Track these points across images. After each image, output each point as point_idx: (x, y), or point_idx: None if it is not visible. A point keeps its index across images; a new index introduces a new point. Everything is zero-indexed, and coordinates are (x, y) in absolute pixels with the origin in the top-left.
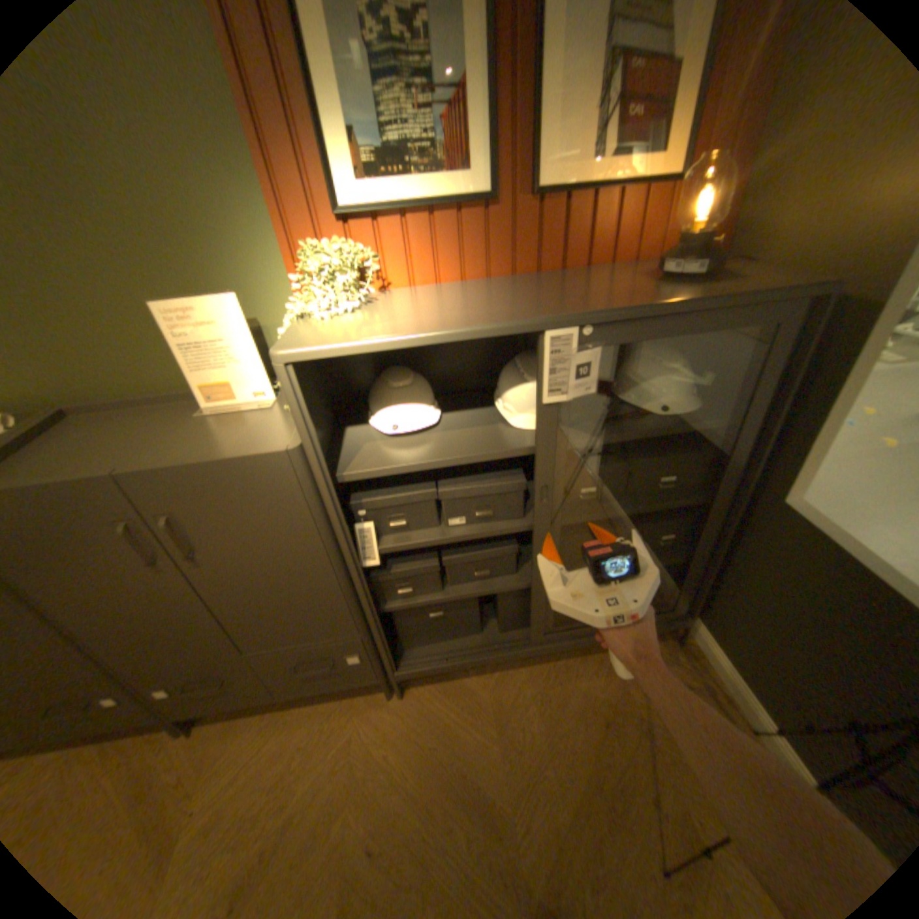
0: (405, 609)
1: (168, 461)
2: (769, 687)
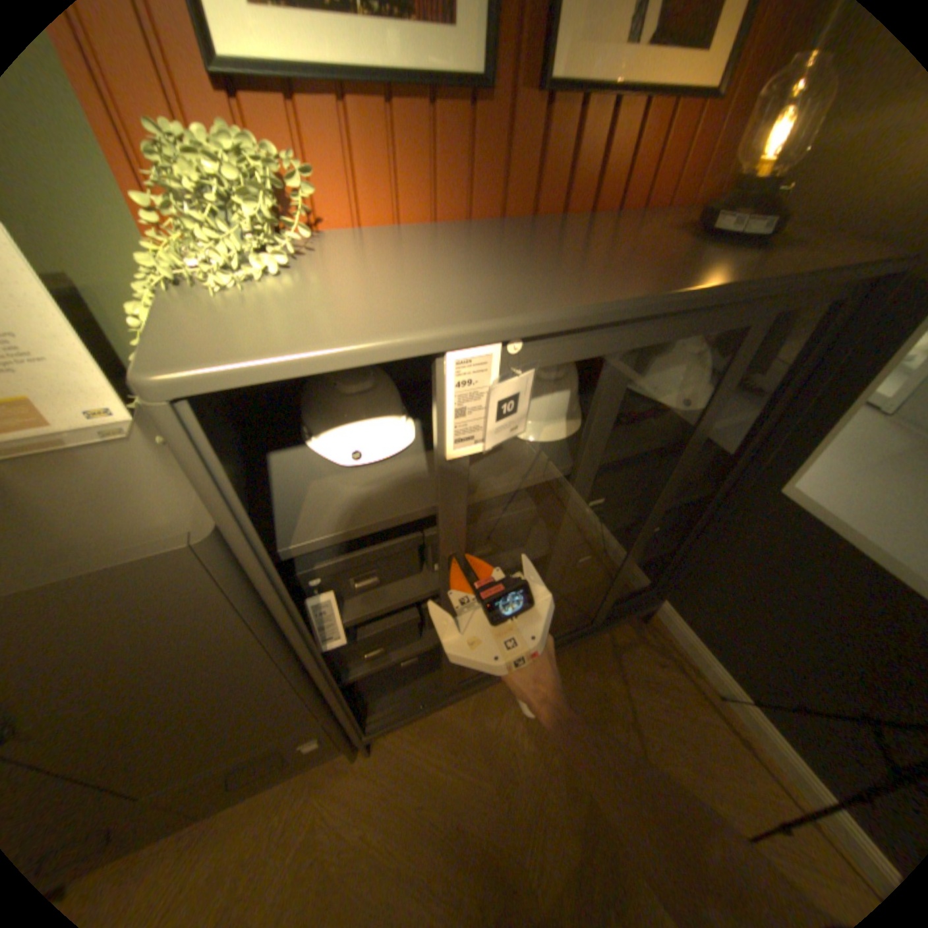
0: (375, 673)
1: None
2: (740, 660)
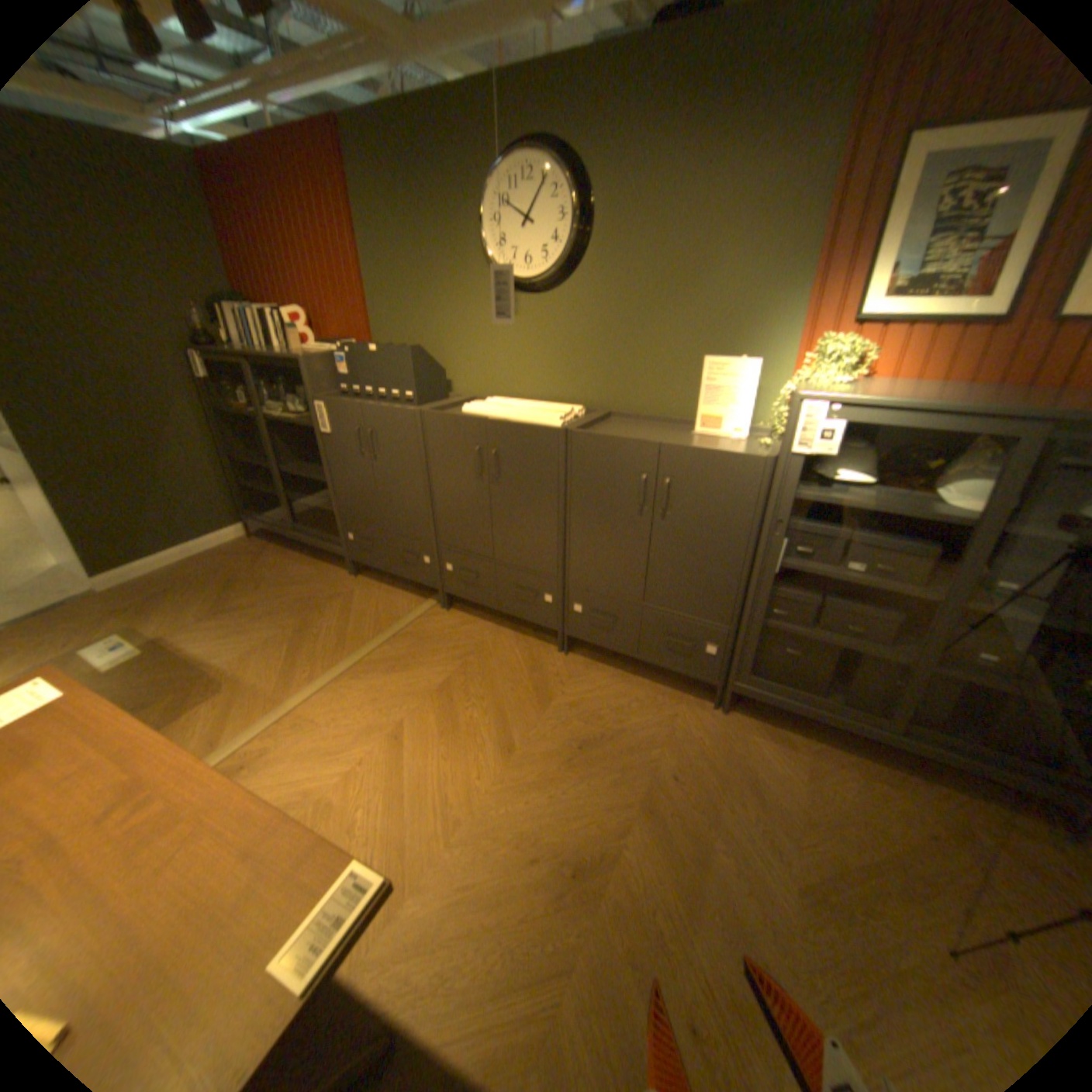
0: (774, 628)
1: (690, 446)
2: None
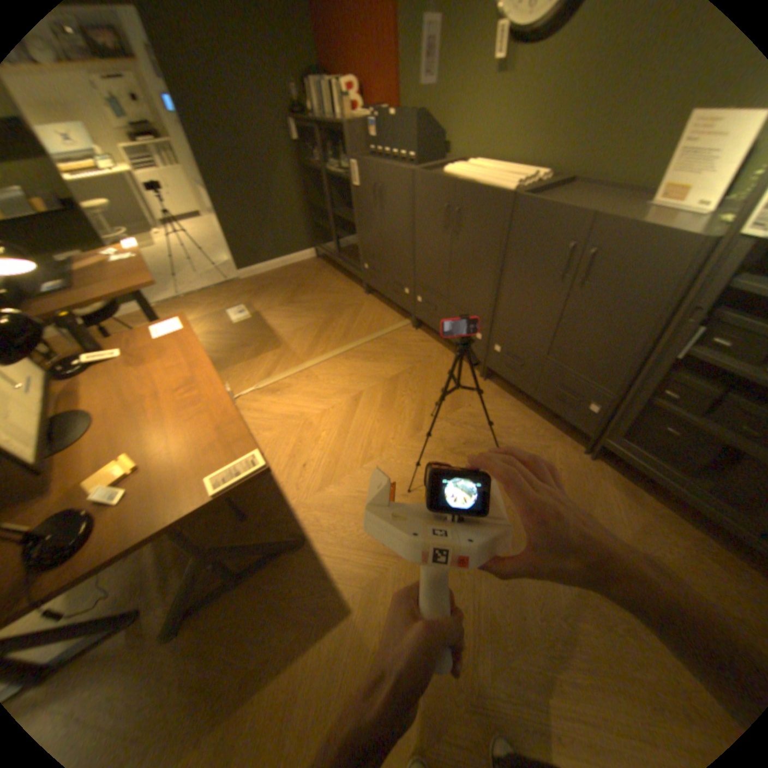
0: (662, 406)
1: (629, 216)
2: None
